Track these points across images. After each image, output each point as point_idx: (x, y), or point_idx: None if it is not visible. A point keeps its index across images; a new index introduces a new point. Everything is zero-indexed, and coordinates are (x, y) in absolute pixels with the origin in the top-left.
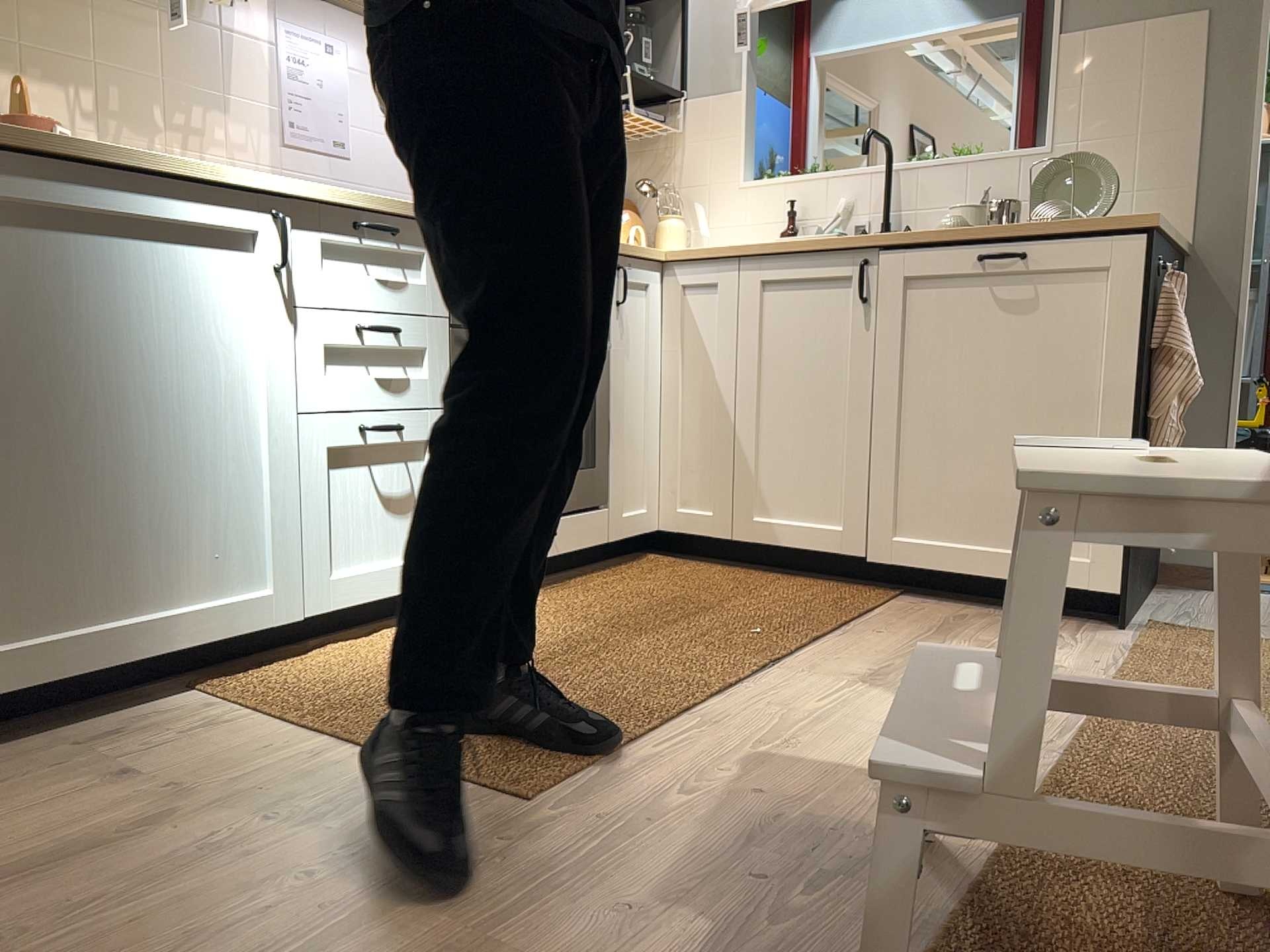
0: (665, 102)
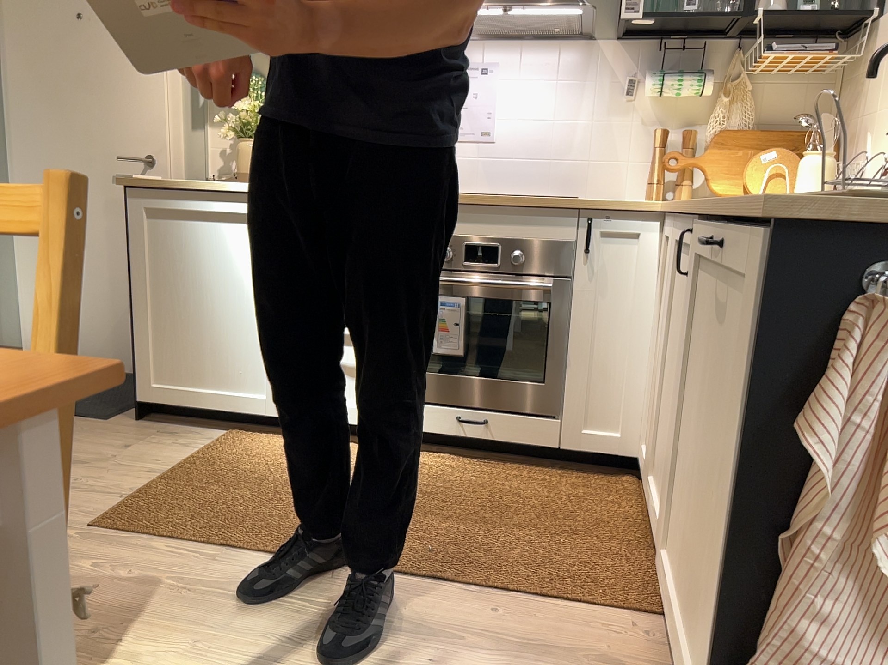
0: (868, 23)
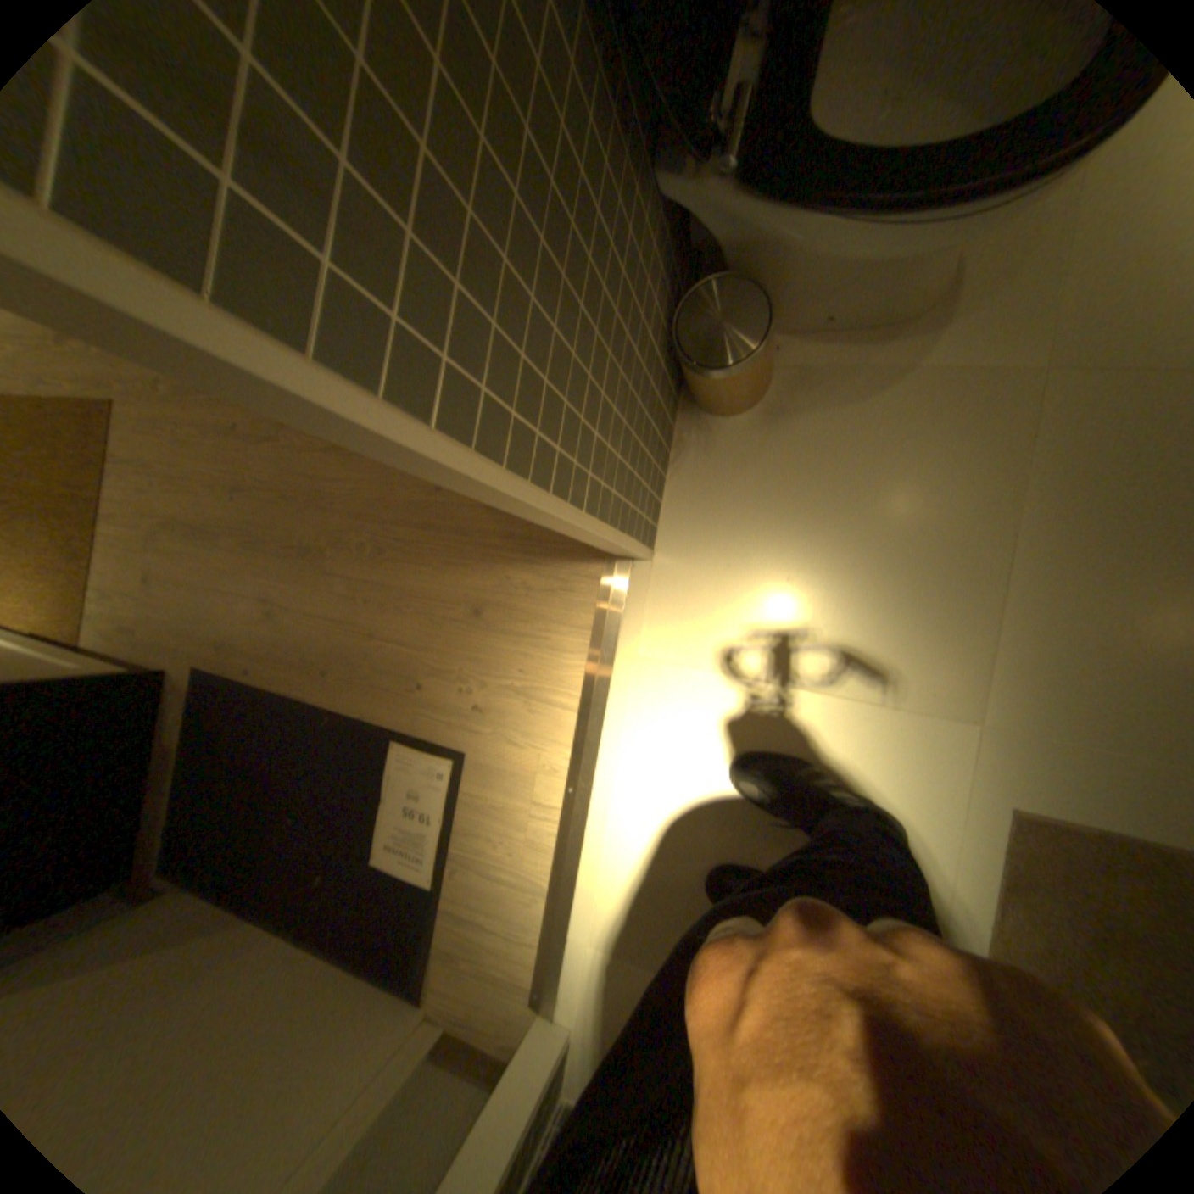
0: None
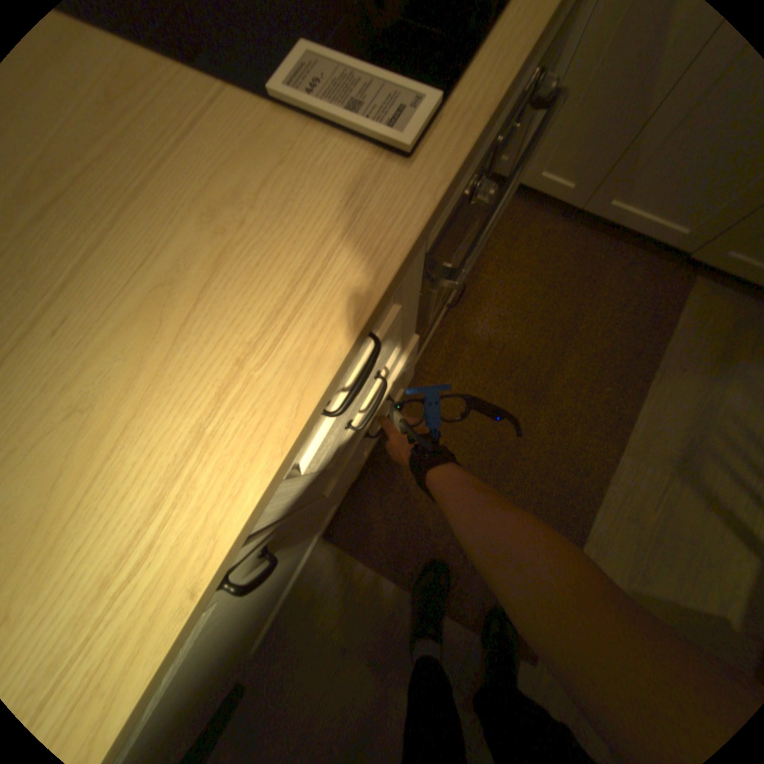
0: None
